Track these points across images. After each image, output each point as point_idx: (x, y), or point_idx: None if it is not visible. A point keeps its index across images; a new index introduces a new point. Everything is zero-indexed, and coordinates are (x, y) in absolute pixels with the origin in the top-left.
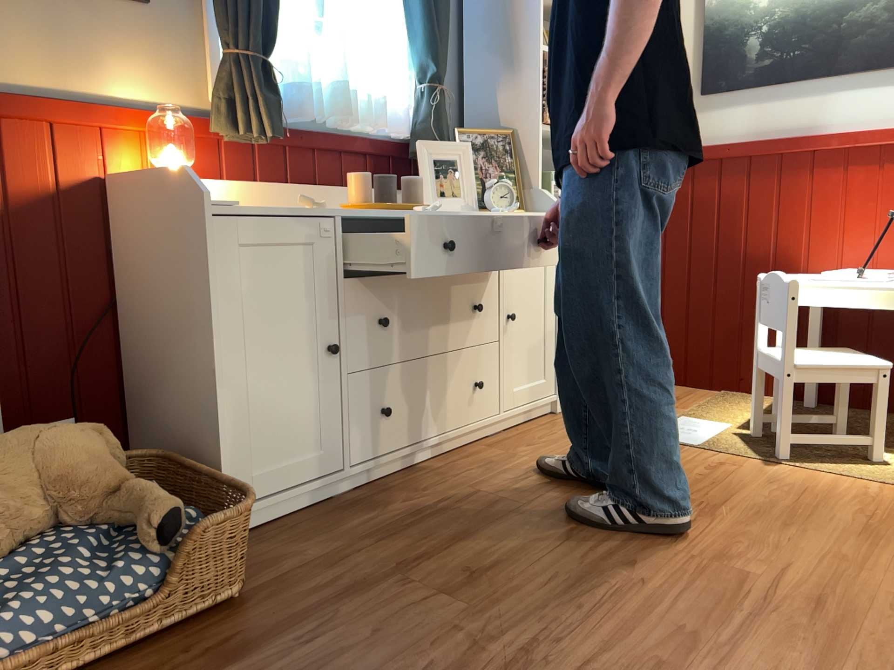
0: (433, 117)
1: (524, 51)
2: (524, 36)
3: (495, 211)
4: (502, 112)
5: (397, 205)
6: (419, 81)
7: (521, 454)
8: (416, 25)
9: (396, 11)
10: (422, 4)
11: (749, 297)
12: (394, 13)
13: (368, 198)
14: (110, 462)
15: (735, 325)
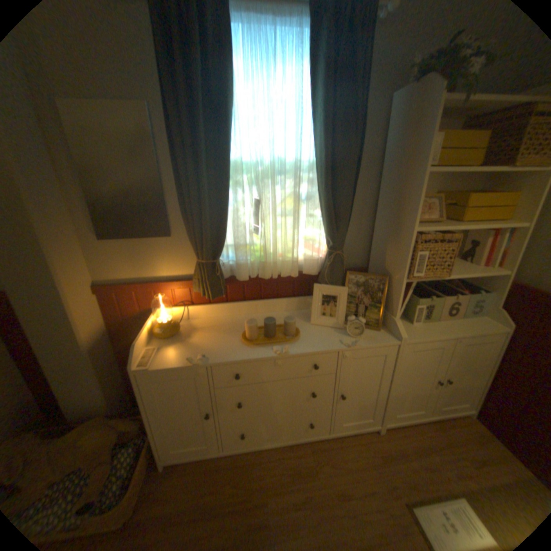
0: (328, 270)
1: (405, 229)
2: (407, 219)
3: (341, 344)
4: (387, 260)
5: (266, 344)
6: (327, 245)
7: (320, 477)
8: (324, 217)
9: (315, 207)
10: (325, 207)
11: None
12: (315, 207)
13: (253, 336)
14: (111, 444)
15: None
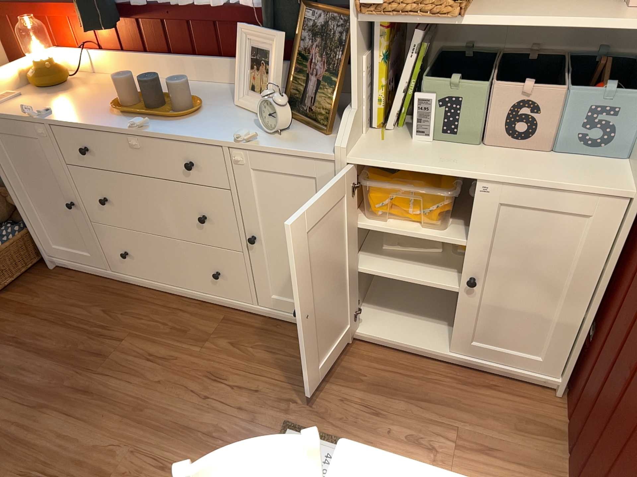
0: None
1: None
2: None
3: (235, 134)
4: None
5: (132, 112)
6: None
7: (207, 345)
8: None
9: None
10: None
11: (630, 466)
12: None
13: (125, 98)
14: None
15: (609, 474)
